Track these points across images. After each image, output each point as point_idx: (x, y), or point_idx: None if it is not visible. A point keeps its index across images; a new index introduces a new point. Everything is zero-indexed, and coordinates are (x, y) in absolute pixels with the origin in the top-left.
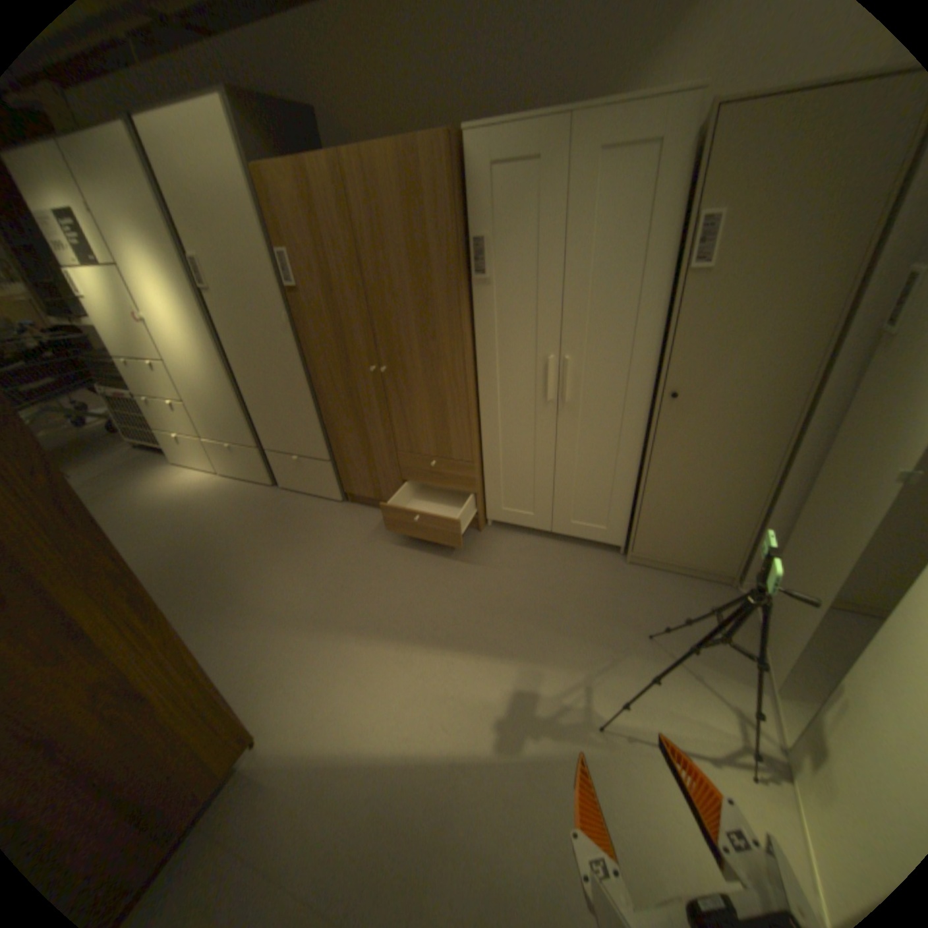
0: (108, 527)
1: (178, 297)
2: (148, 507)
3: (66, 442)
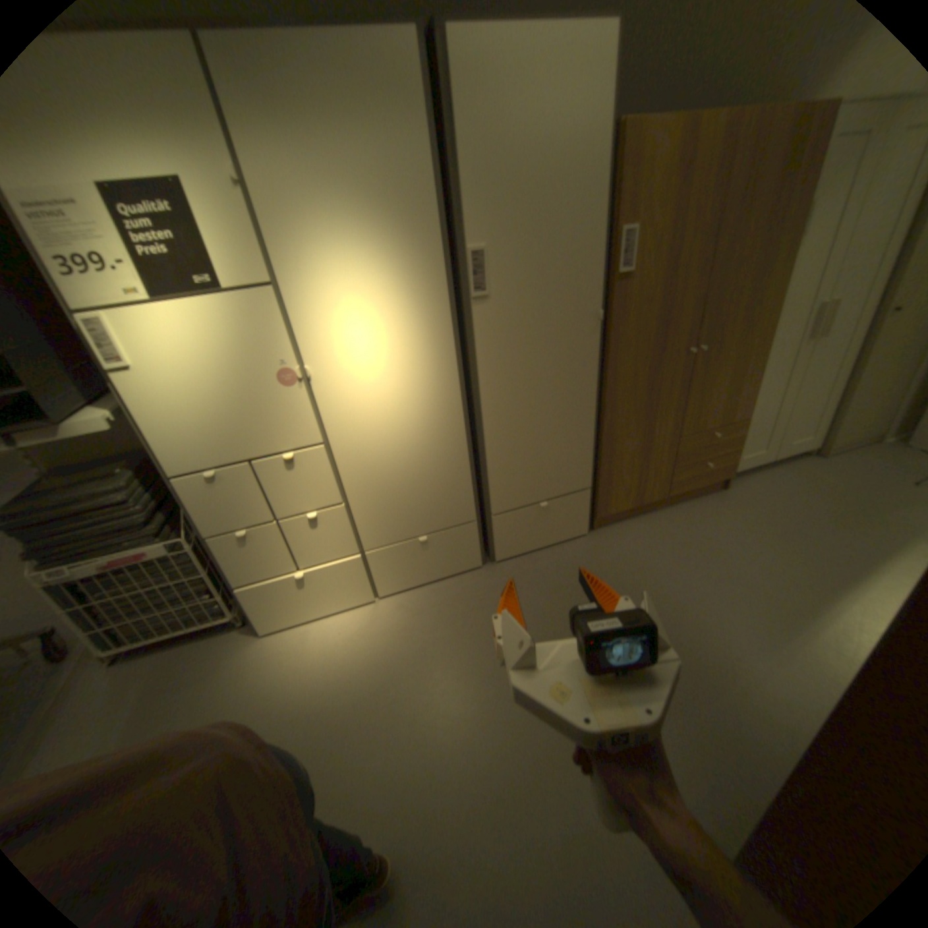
0: (339, 767)
1: (415, 318)
2: (350, 697)
3: None
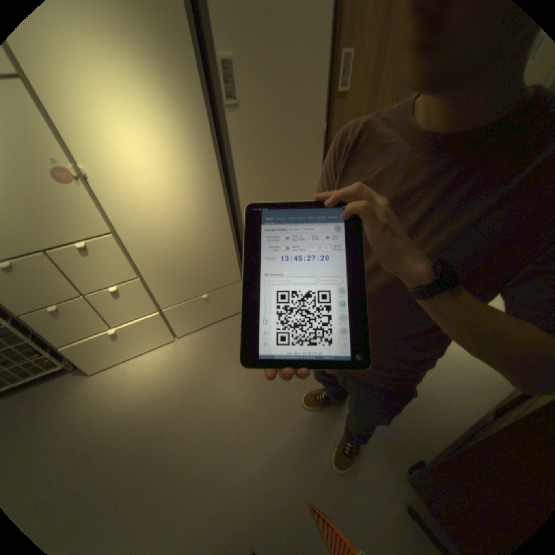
0: (158, 459)
1: (178, 123)
2: (162, 410)
3: None
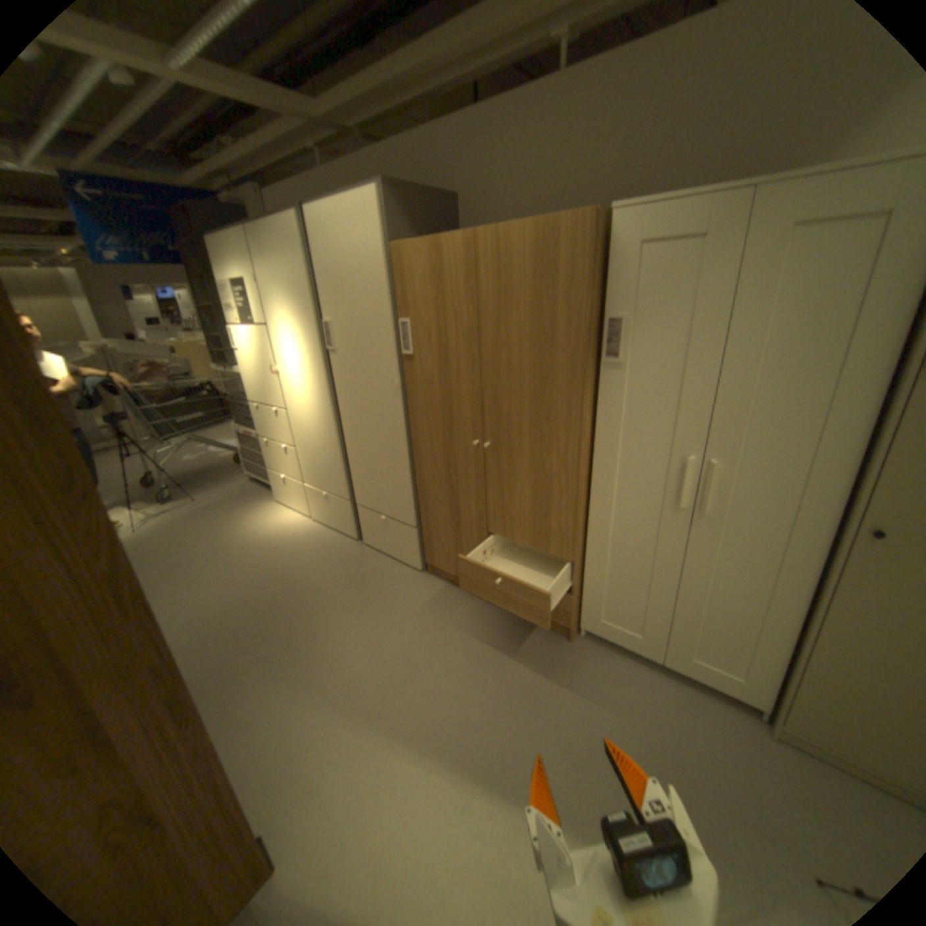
0: (210, 555)
1: (310, 356)
2: (248, 541)
3: (203, 466)
